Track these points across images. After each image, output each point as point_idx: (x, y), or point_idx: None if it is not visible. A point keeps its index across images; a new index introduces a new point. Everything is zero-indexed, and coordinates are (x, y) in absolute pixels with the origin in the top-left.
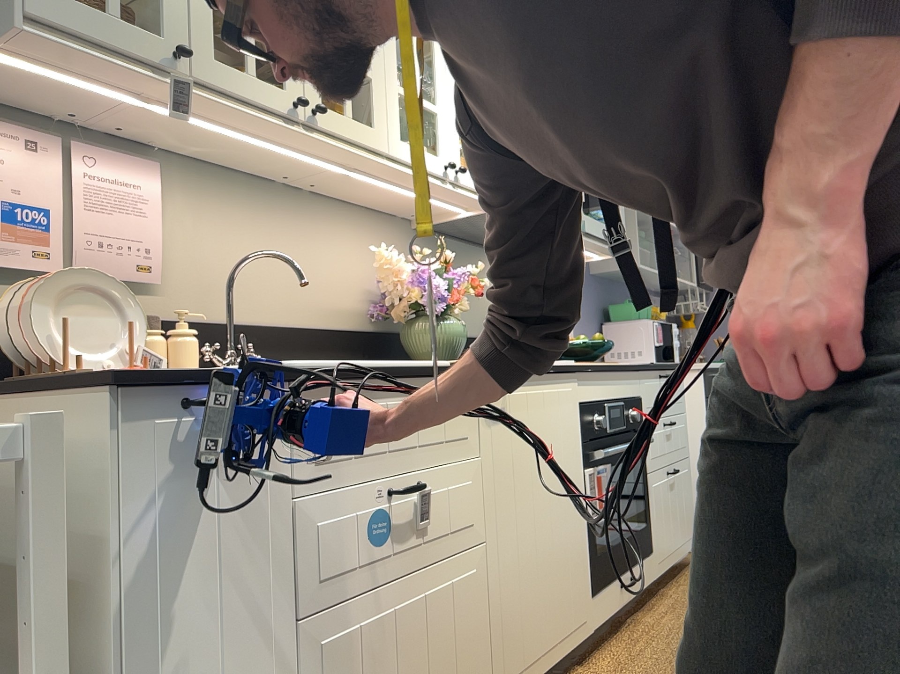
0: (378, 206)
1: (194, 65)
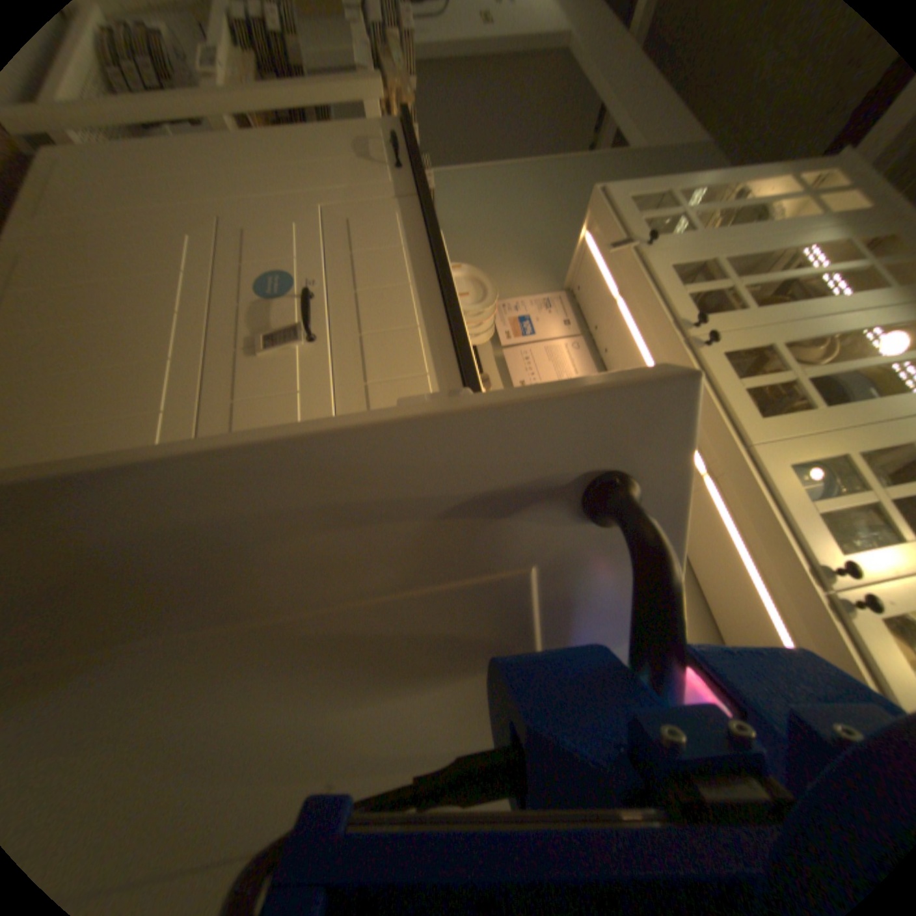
0: (728, 640)
1: (653, 258)
